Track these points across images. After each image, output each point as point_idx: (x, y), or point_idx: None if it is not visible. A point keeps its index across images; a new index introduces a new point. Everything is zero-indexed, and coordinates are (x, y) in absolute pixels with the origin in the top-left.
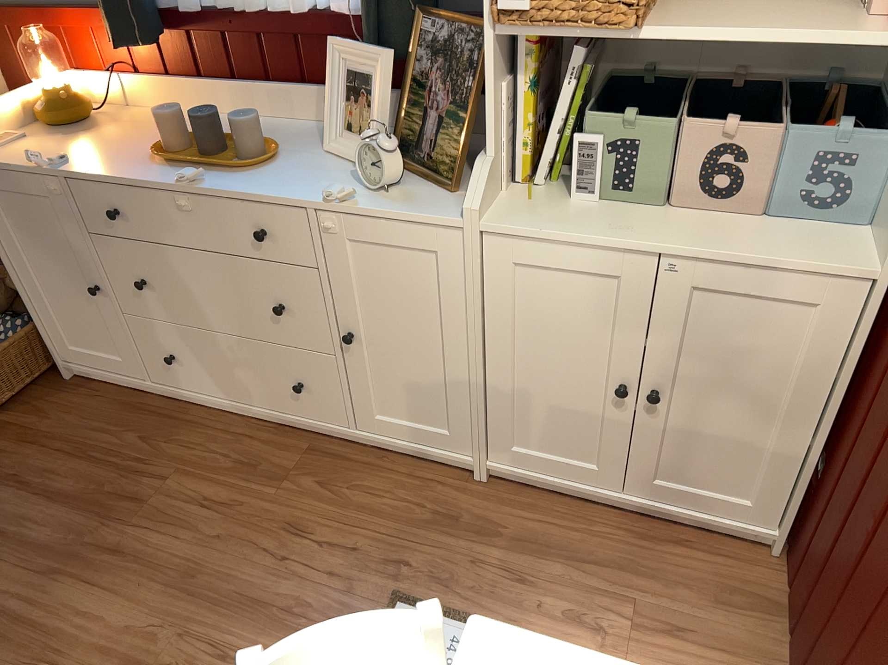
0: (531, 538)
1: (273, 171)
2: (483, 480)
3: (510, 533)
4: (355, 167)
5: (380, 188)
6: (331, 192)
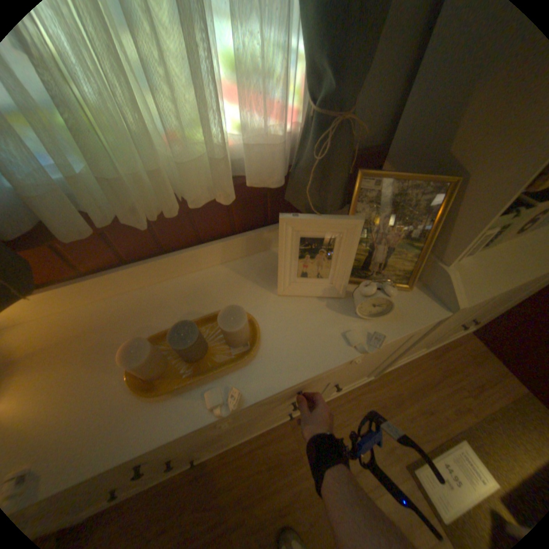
0: (416, 392)
1: (267, 339)
2: (375, 380)
3: (409, 397)
4: (318, 297)
5: (381, 315)
6: (356, 340)
